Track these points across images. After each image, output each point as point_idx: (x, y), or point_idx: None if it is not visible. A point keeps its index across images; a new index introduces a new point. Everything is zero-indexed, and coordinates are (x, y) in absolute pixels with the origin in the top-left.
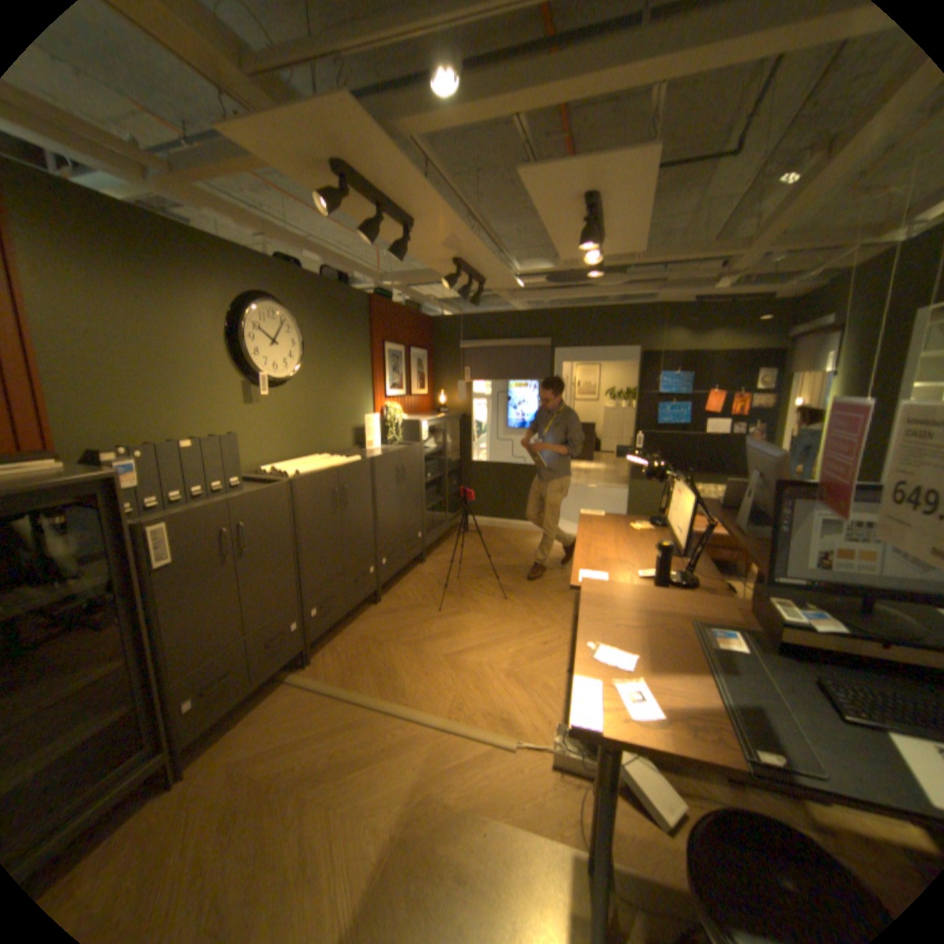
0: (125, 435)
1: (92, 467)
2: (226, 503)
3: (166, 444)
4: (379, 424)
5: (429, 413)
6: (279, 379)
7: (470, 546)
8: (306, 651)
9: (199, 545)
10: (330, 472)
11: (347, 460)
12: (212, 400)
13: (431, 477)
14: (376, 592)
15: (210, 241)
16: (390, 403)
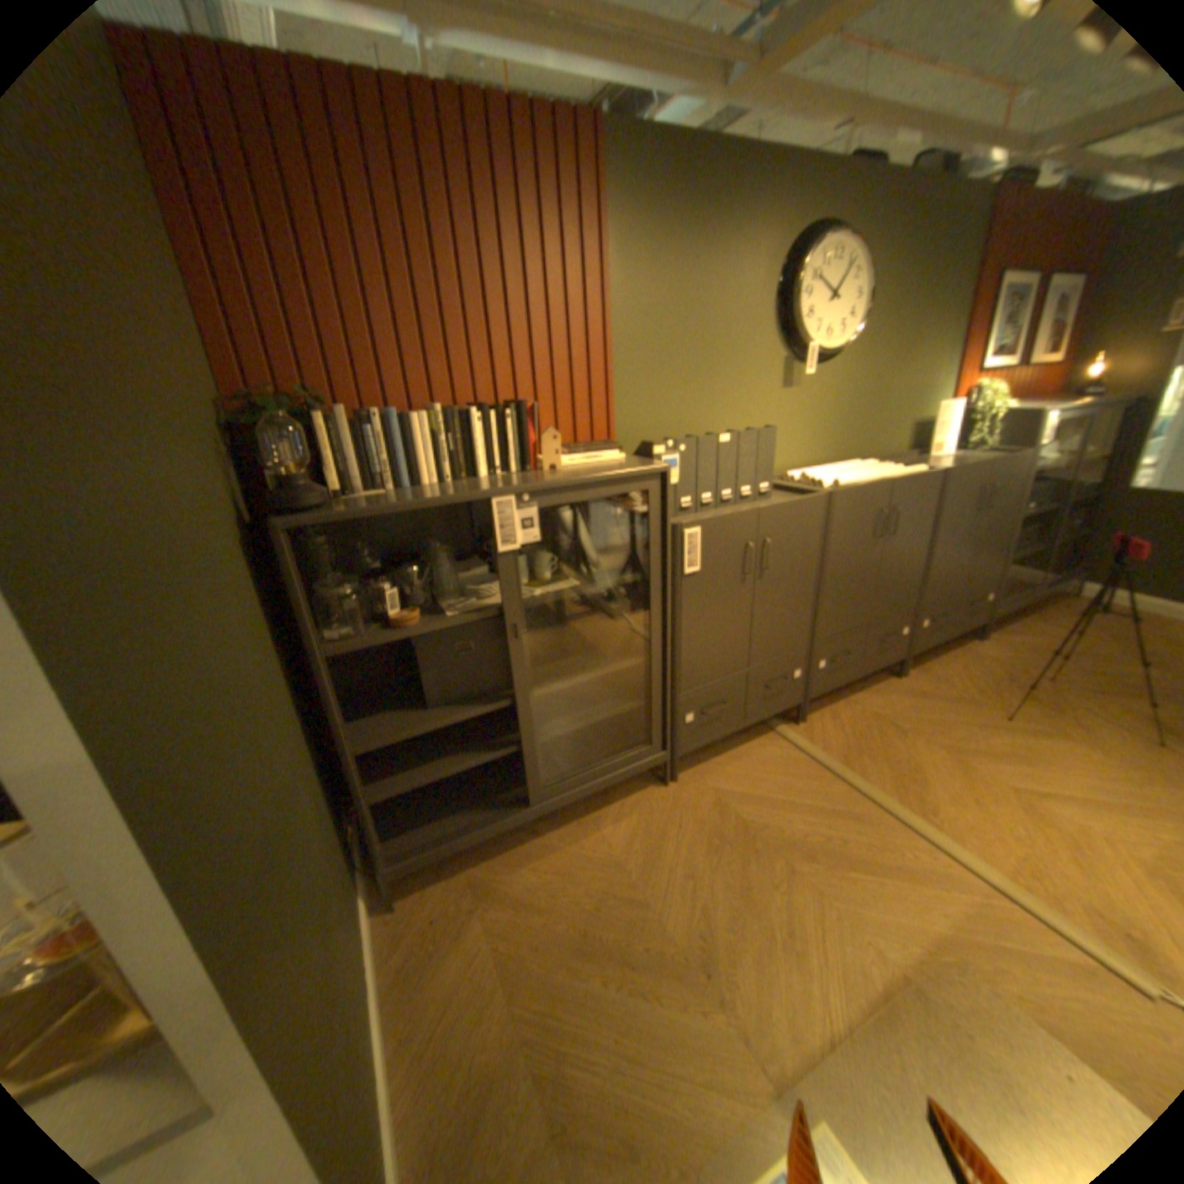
0: (666, 426)
1: (646, 460)
2: (758, 514)
3: (708, 437)
4: (962, 416)
5: (1056, 397)
6: (832, 350)
7: (1086, 635)
8: (805, 706)
9: (725, 557)
10: (883, 486)
11: (907, 470)
12: (750, 384)
13: (1036, 509)
14: (905, 663)
15: (782, 155)
16: (987, 380)
